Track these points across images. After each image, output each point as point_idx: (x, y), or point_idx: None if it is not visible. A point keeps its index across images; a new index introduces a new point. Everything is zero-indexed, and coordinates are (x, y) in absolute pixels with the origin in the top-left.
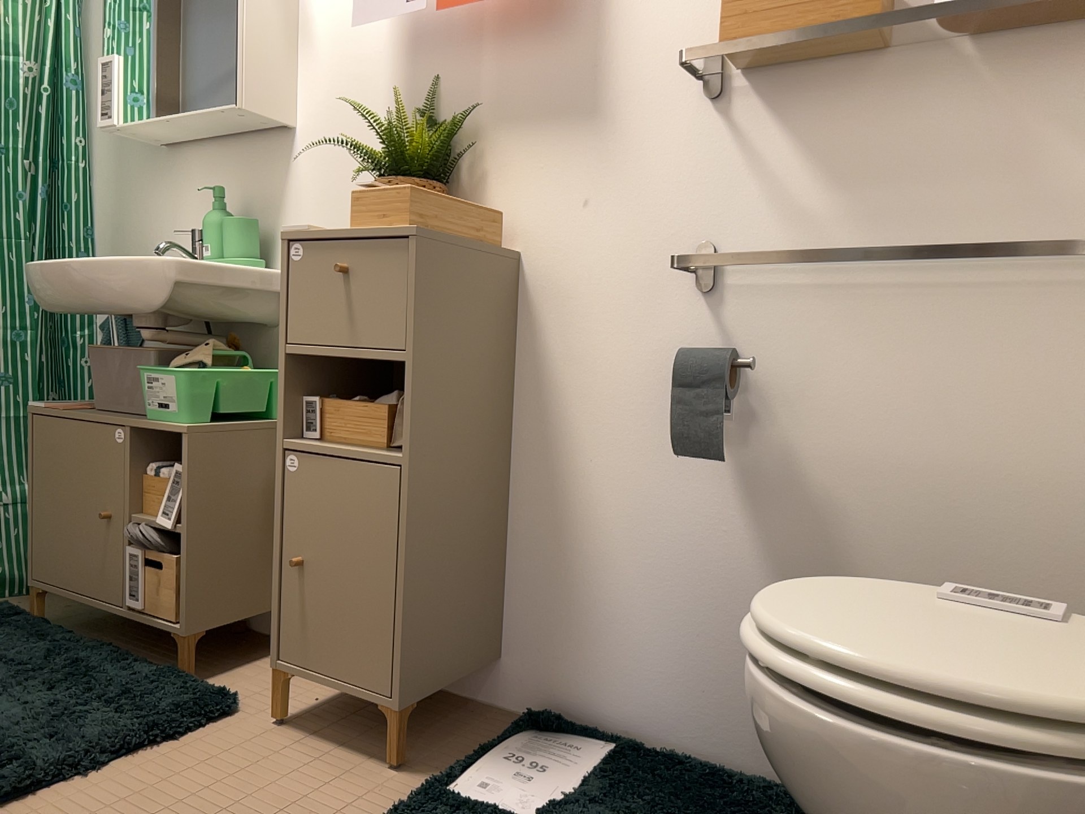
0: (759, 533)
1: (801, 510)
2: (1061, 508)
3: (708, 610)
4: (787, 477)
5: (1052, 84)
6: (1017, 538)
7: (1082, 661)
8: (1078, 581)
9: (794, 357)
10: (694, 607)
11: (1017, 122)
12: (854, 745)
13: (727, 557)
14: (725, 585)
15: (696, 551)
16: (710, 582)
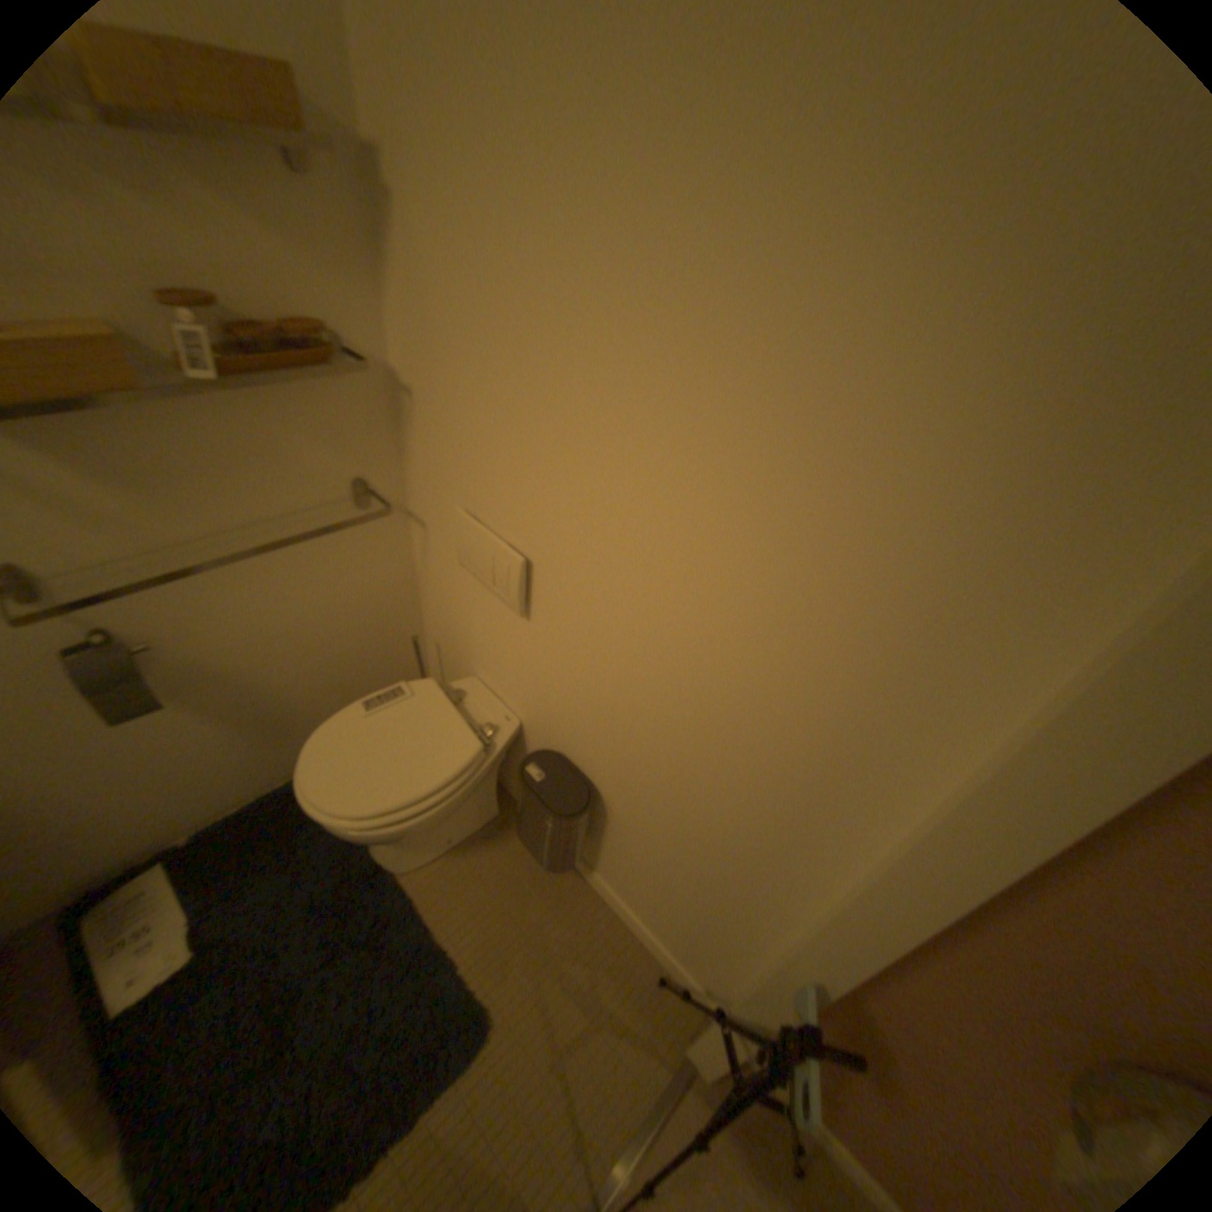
0: (185, 712)
1: (211, 685)
2: (351, 612)
3: (171, 765)
4: (190, 676)
5: (273, 399)
6: (337, 632)
7: (438, 721)
8: (366, 633)
9: (155, 612)
10: (158, 772)
11: (259, 426)
12: (408, 826)
13: (168, 736)
14: (176, 748)
15: (140, 748)
16: (163, 754)
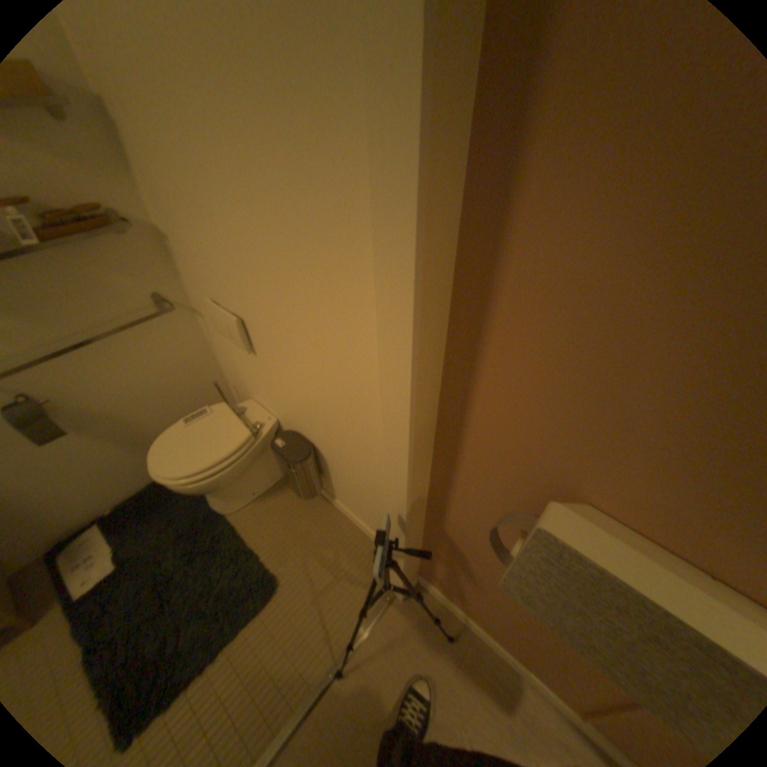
0: (88, 439)
1: (99, 422)
2: (175, 373)
3: (89, 470)
4: (85, 418)
5: (88, 254)
6: (170, 386)
7: (226, 425)
8: (189, 385)
9: (53, 383)
10: (82, 474)
11: (84, 271)
12: (211, 481)
13: (82, 453)
14: (89, 460)
15: (67, 461)
16: (82, 463)
